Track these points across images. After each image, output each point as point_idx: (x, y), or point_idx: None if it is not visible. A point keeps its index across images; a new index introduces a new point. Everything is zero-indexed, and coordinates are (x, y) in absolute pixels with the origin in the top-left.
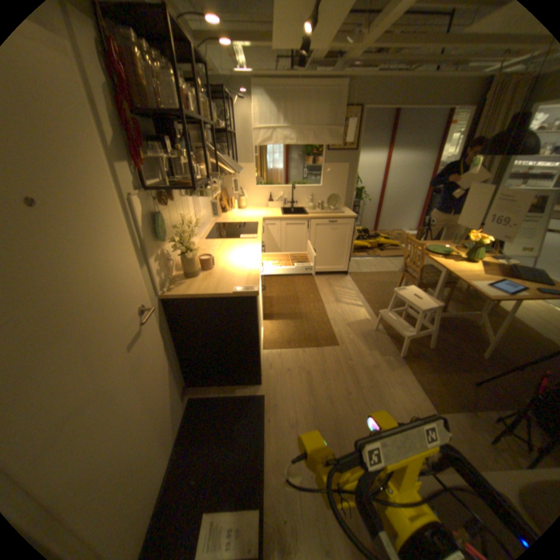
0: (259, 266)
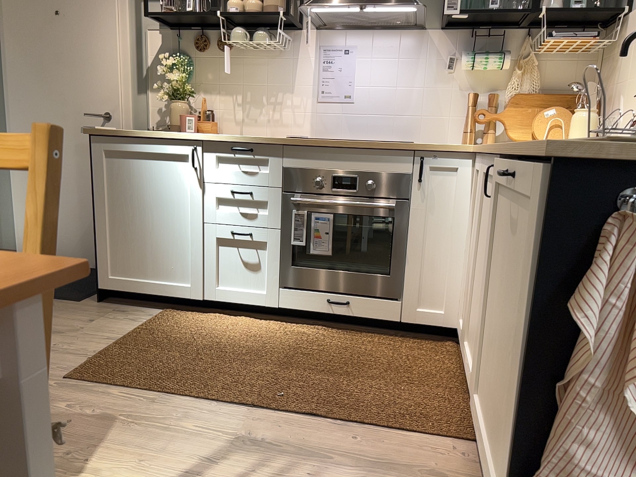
0: (155, 132)
